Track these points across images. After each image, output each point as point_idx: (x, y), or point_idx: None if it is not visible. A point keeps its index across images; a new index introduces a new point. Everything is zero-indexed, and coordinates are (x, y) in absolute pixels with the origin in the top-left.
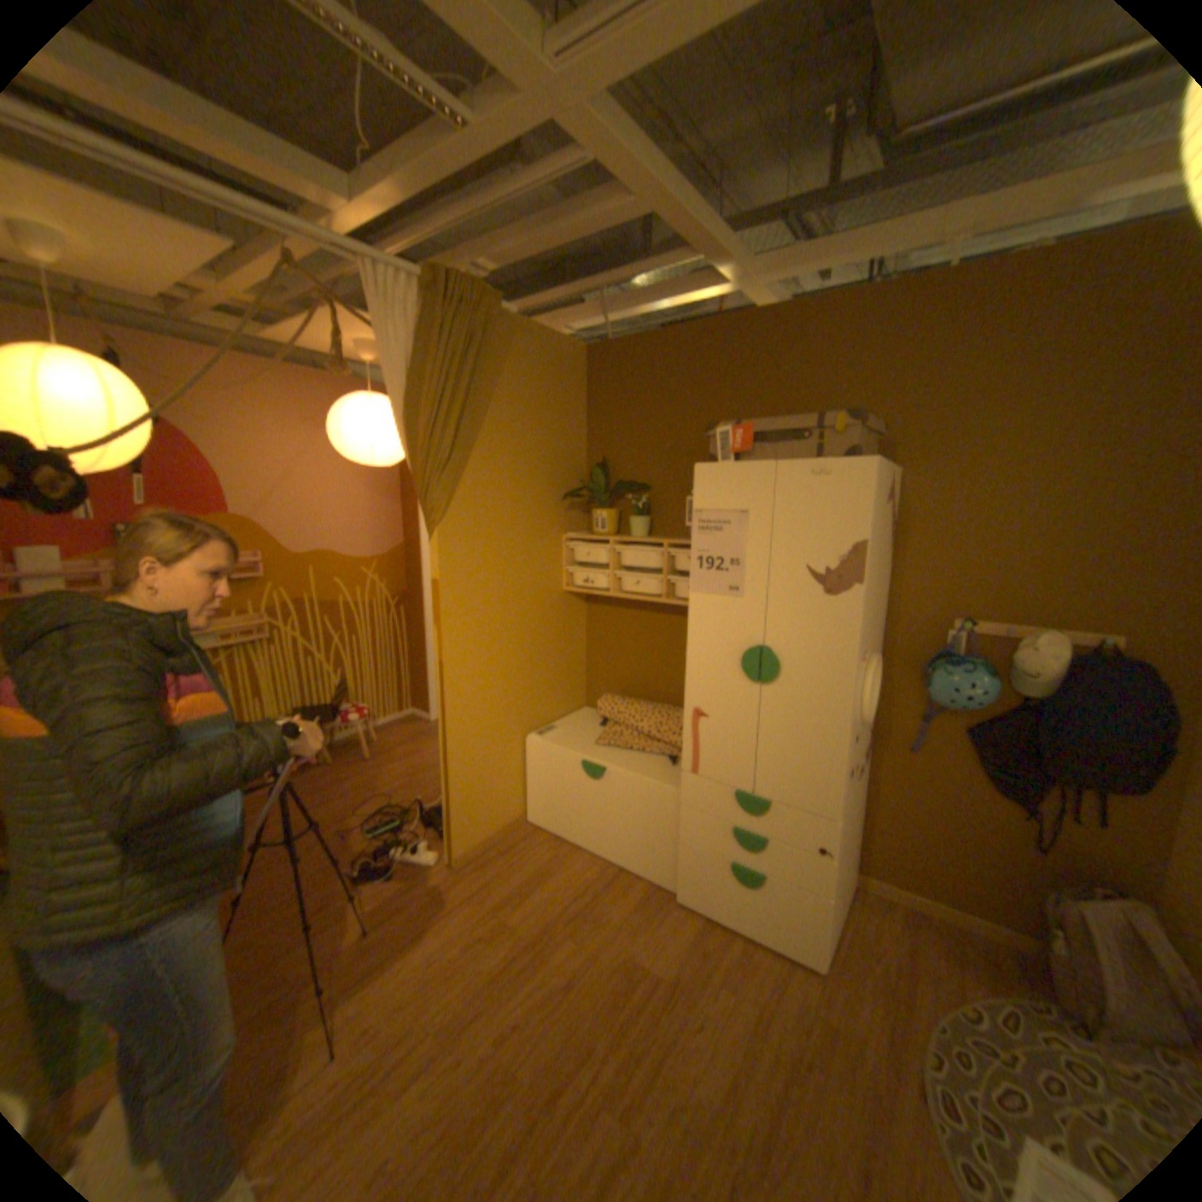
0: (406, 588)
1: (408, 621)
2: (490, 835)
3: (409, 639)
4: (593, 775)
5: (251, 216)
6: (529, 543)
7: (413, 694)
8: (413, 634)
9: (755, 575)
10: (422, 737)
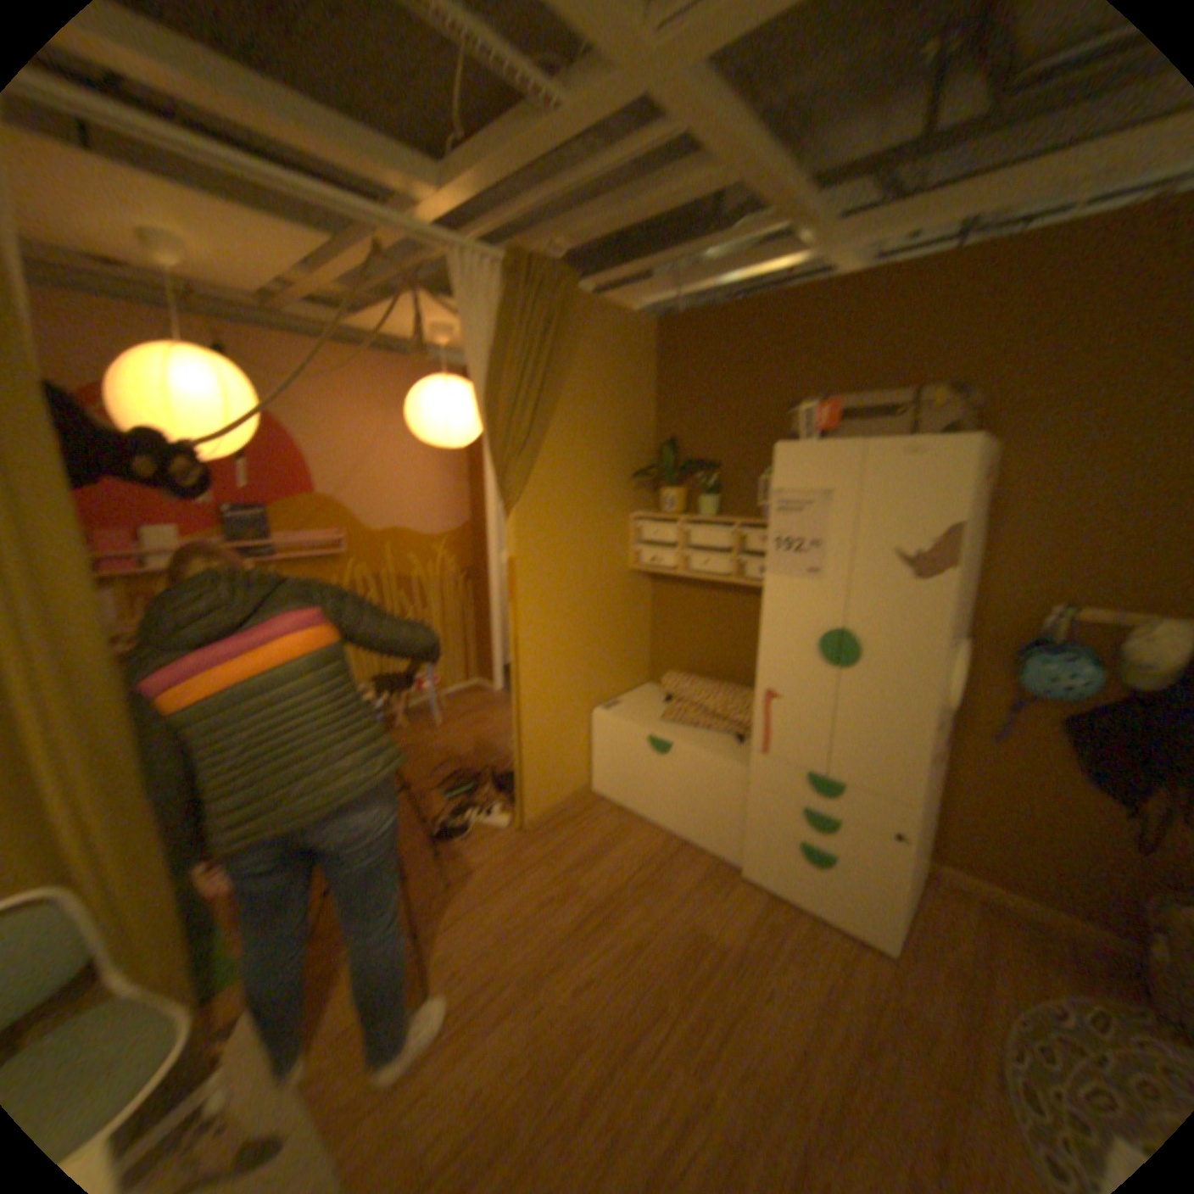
0: (474, 562)
1: (476, 593)
2: (560, 801)
3: (477, 611)
4: (661, 749)
5: (348, 207)
6: (599, 521)
7: (480, 663)
8: (481, 606)
9: (838, 556)
10: (490, 704)
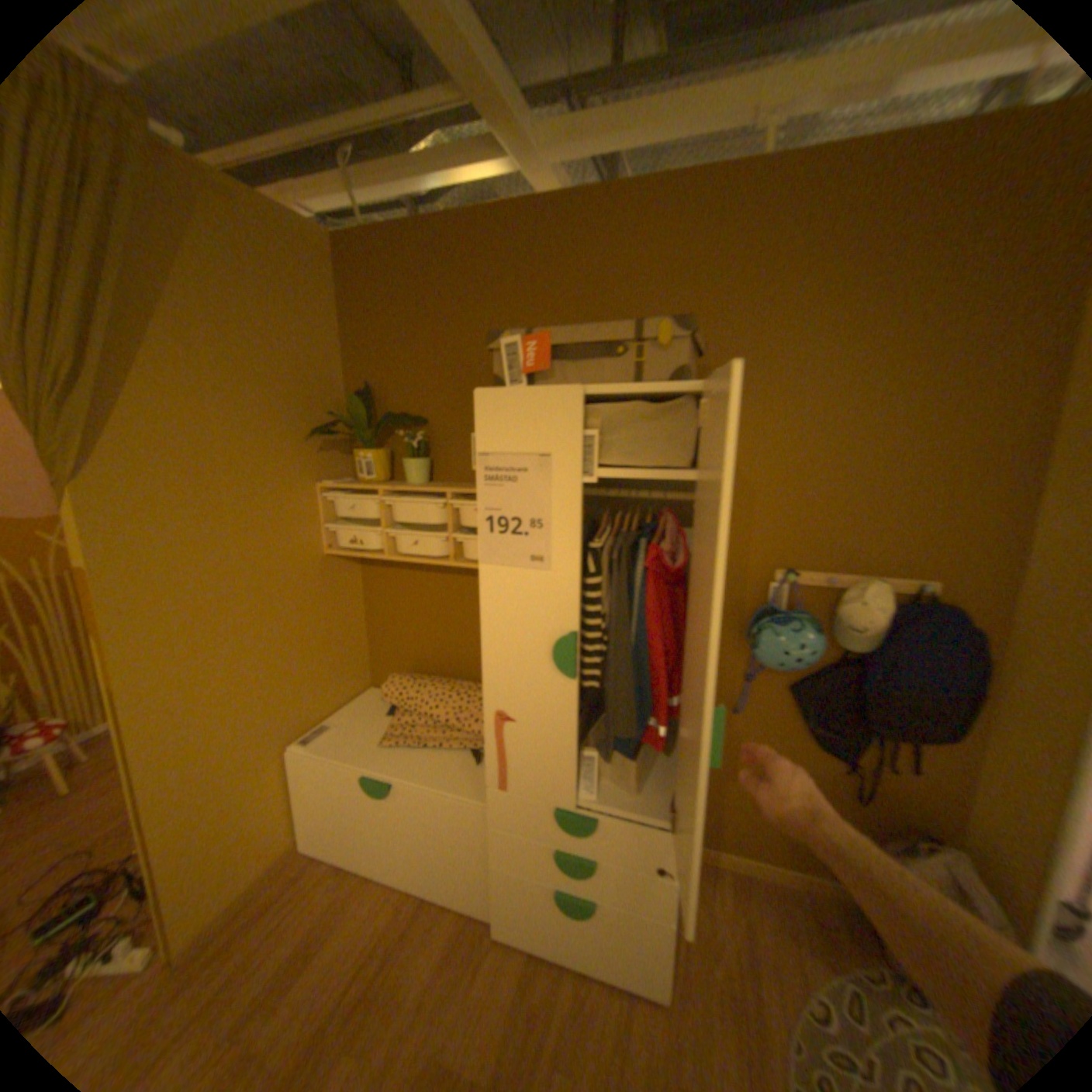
0: None
1: None
2: (240, 893)
3: None
4: (376, 794)
5: None
6: (263, 498)
7: None
8: None
9: (564, 539)
10: None
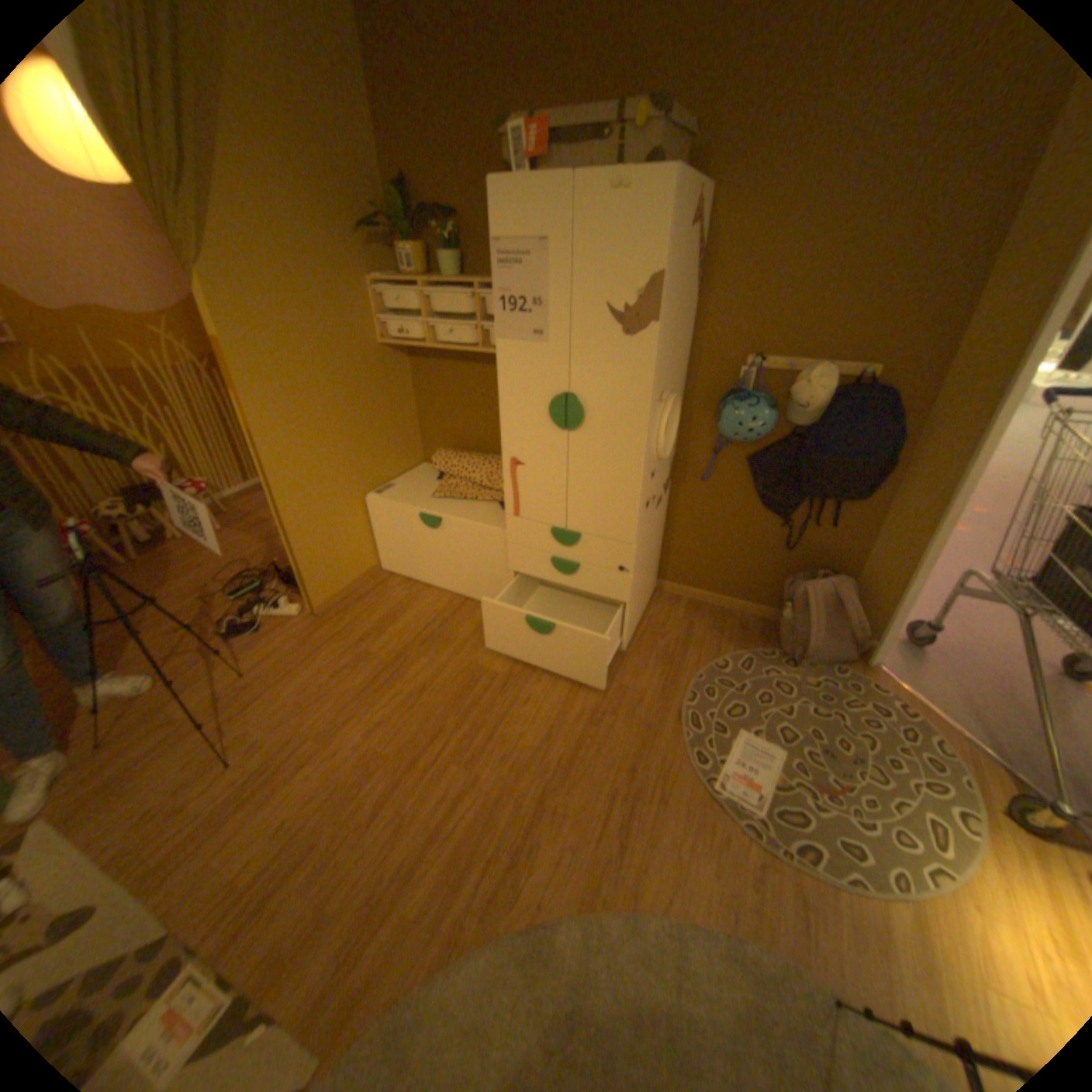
0: None
1: None
2: (347, 585)
3: None
4: (431, 525)
5: None
6: (324, 288)
7: None
8: None
9: (557, 316)
10: None
